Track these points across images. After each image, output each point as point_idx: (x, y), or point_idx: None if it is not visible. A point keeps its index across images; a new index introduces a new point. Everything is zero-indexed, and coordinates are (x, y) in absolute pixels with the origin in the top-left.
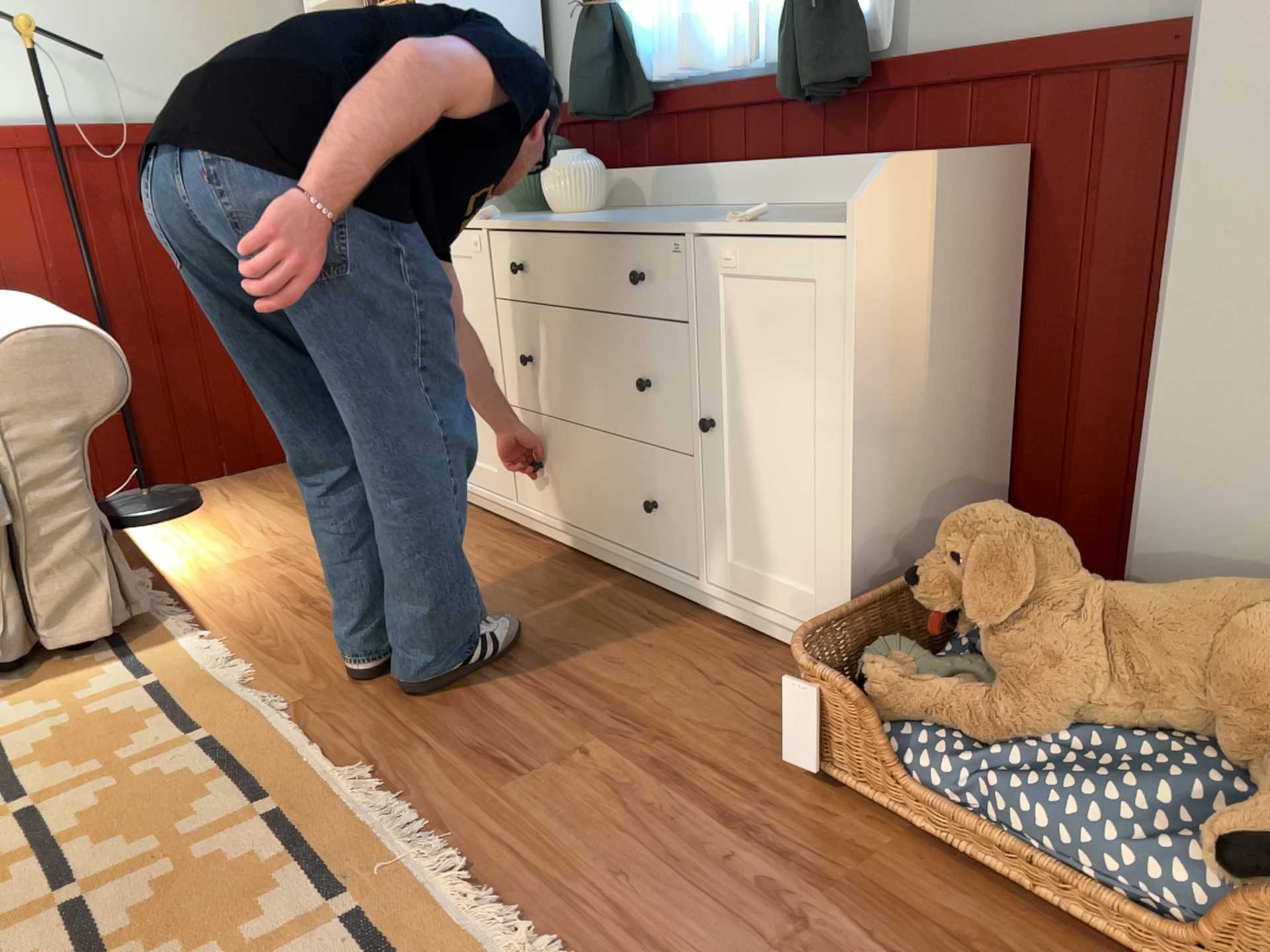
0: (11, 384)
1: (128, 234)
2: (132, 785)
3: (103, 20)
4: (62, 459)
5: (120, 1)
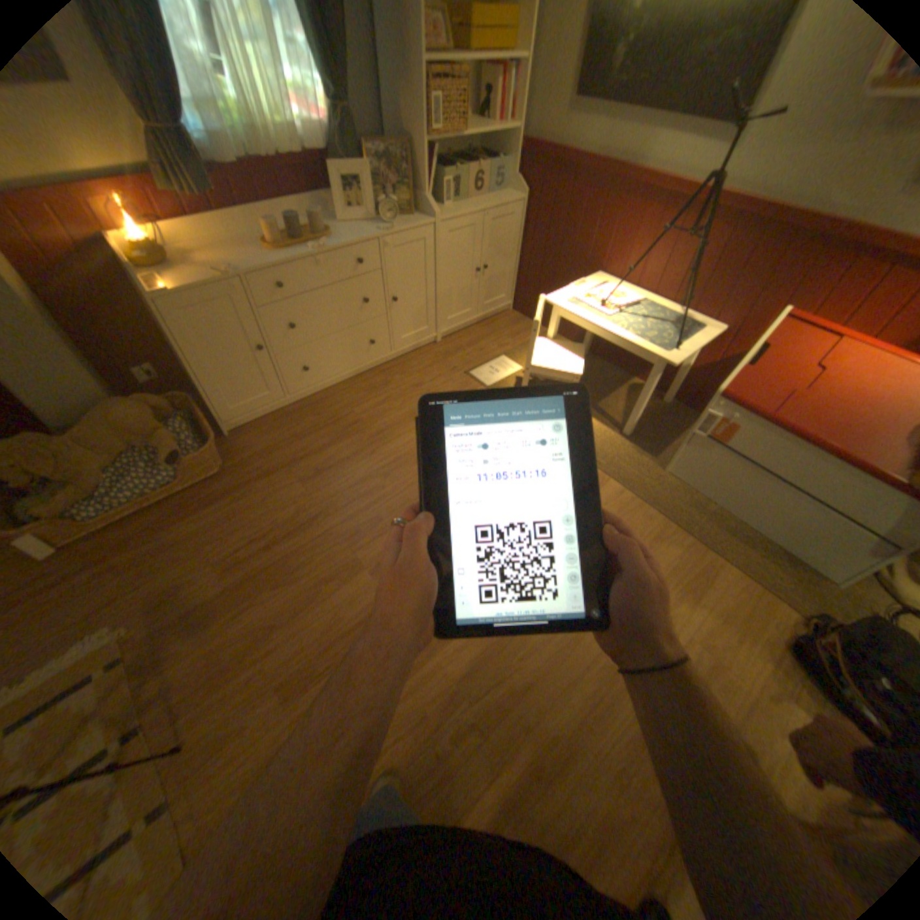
0: None
1: None
2: None
3: None
4: None
5: None
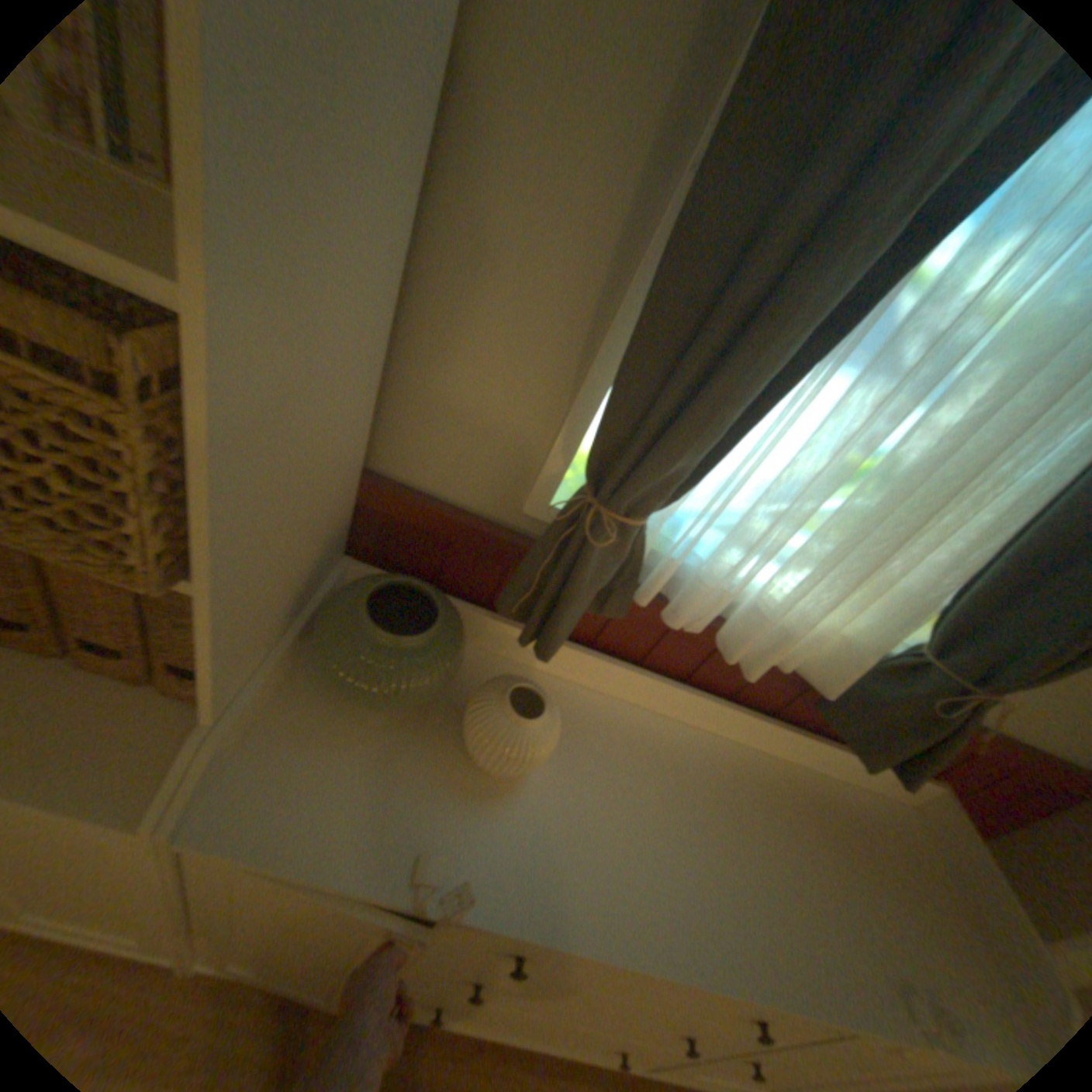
0: None
1: None
2: None
3: None
4: None
5: None
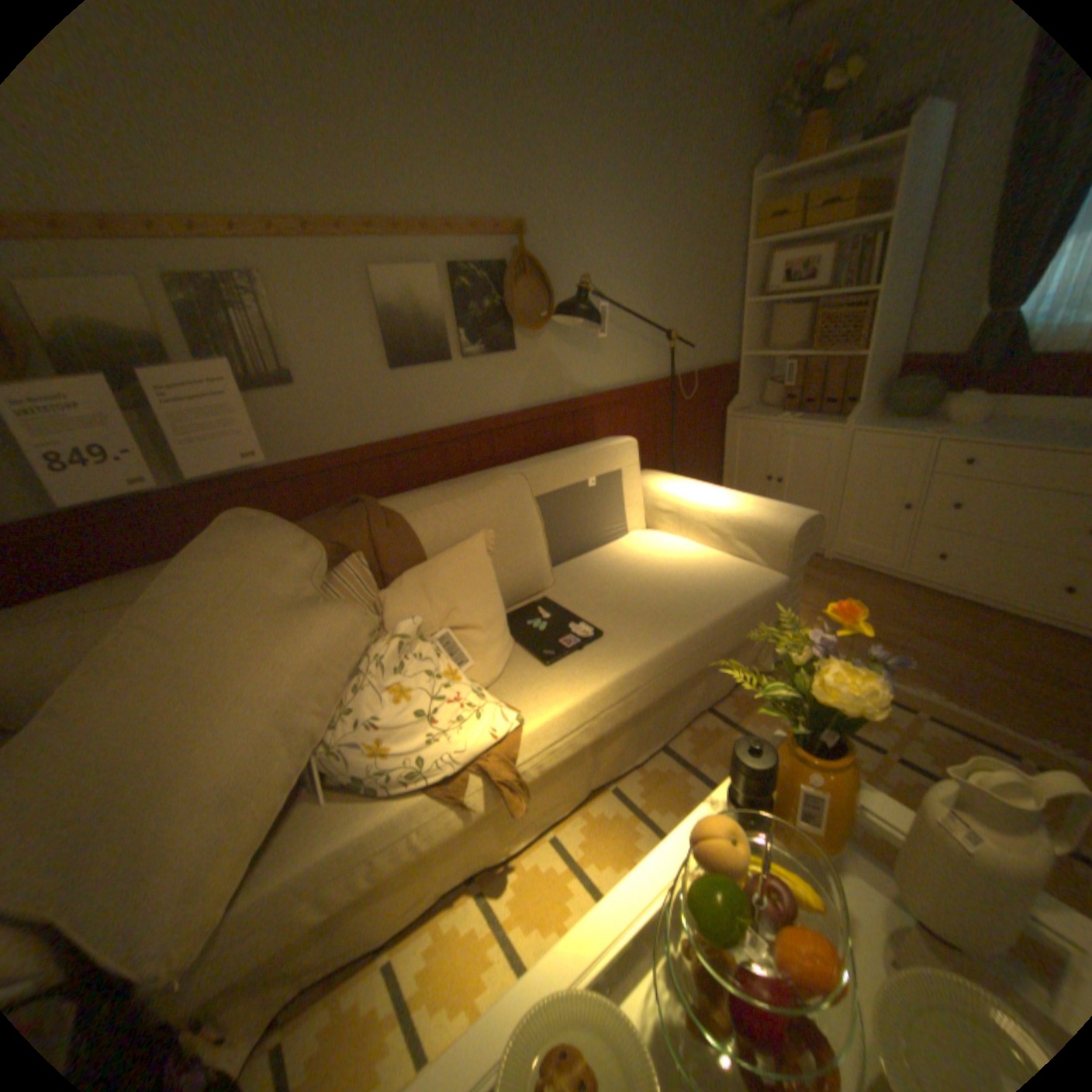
0: (798, 546)
1: (666, 431)
2: (934, 747)
3: (672, 321)
4: (800, 577)
5: (679, 309)
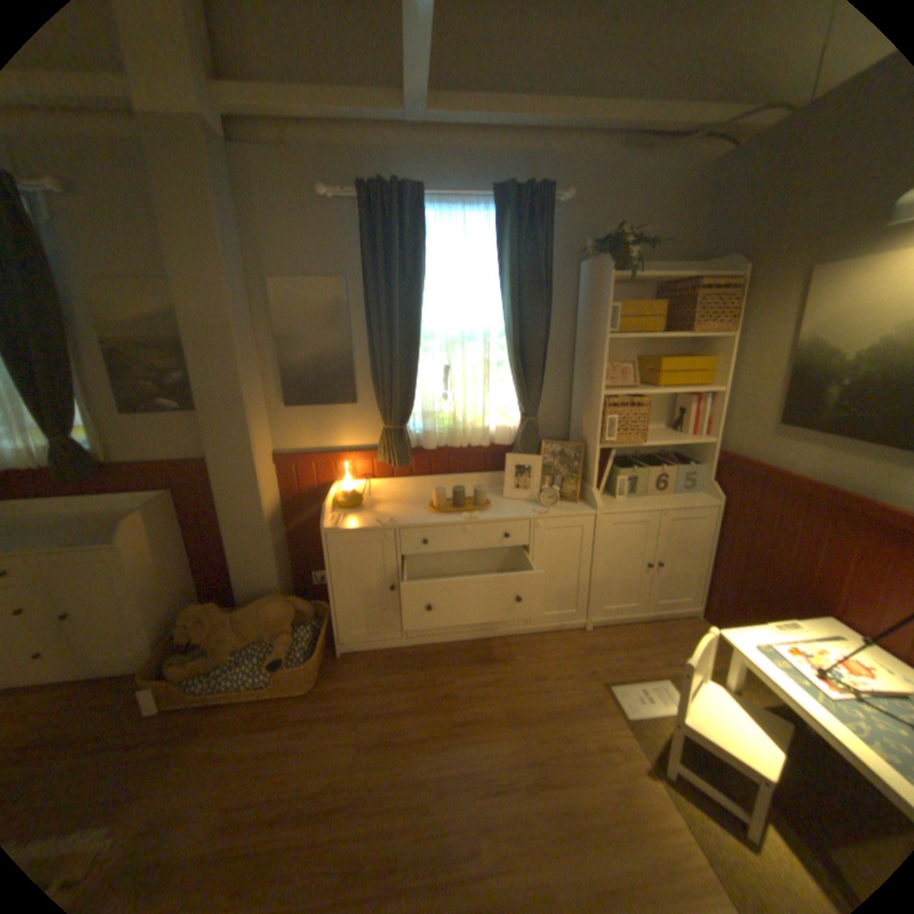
0: None
1: None
2: None
3: None
4: None
5: None
